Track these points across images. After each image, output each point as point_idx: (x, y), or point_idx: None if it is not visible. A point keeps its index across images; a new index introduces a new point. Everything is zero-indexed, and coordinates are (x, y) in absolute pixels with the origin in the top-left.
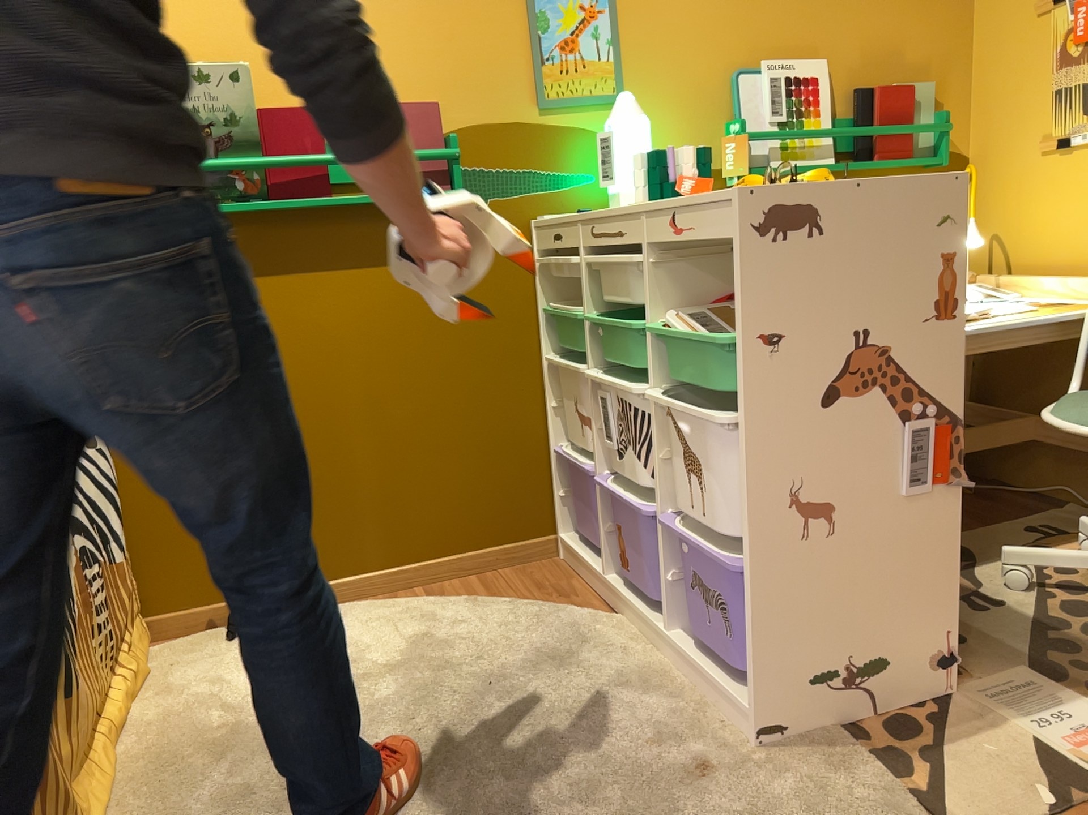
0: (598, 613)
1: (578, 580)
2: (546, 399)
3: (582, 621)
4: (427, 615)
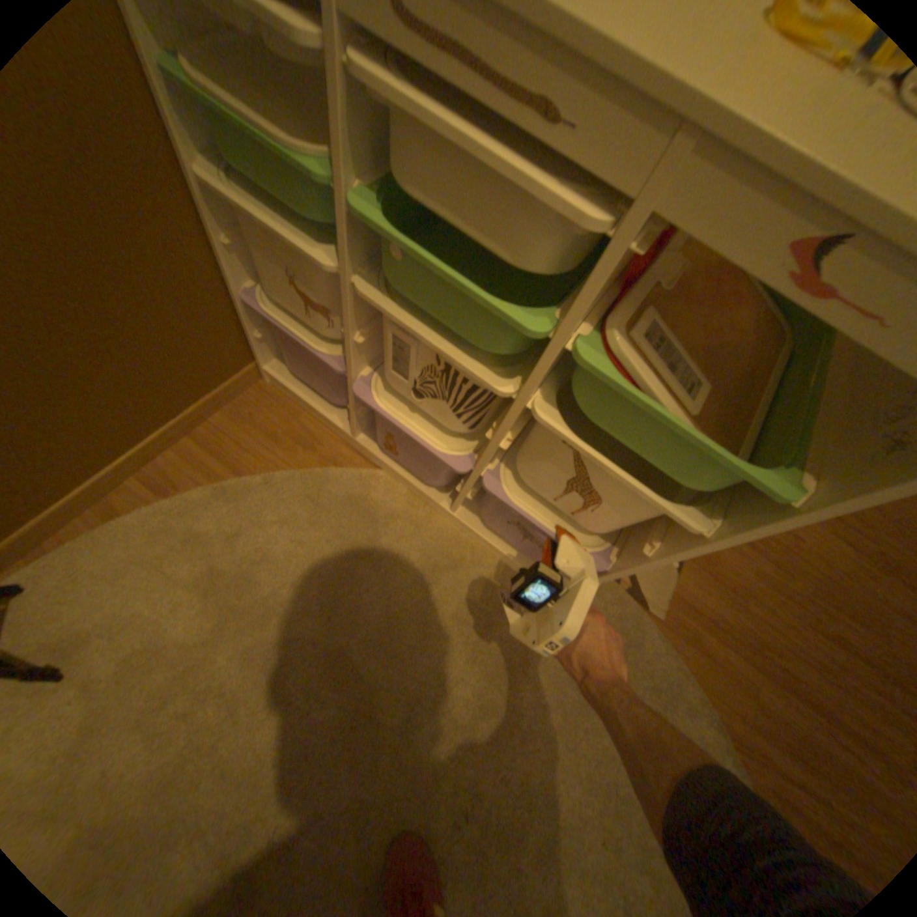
0: (355, 465)
1: (308, 416)
2: (204, 229)
3: (353, 488)
4: (190, 537)
